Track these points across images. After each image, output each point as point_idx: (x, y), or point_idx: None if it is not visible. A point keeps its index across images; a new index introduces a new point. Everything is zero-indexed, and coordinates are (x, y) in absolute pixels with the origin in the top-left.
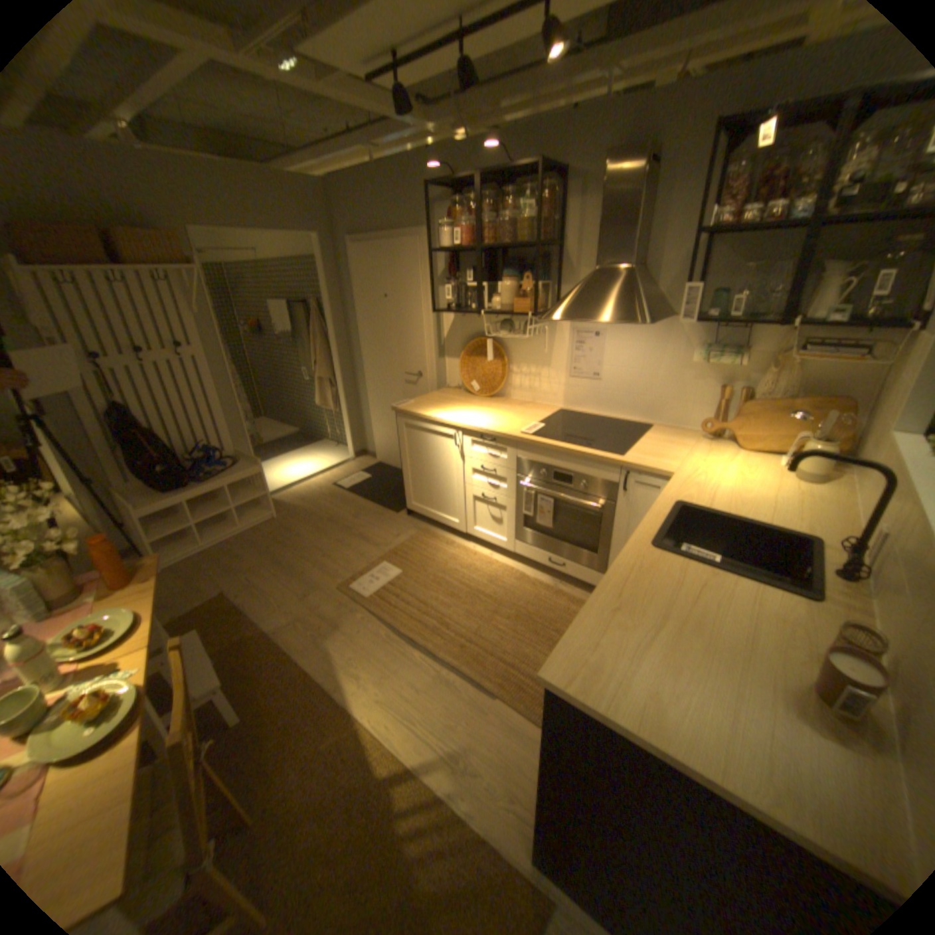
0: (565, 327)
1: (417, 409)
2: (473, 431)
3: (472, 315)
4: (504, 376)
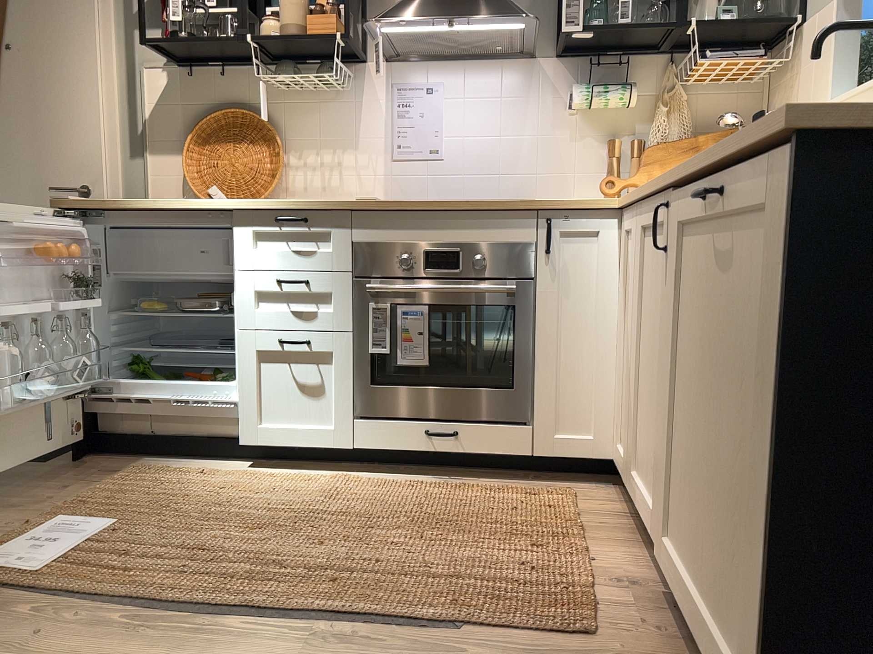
0: (378, 84)
1: (117, 201)
2: (259, 211)
3: (207, 75)
4: (275, 170)
